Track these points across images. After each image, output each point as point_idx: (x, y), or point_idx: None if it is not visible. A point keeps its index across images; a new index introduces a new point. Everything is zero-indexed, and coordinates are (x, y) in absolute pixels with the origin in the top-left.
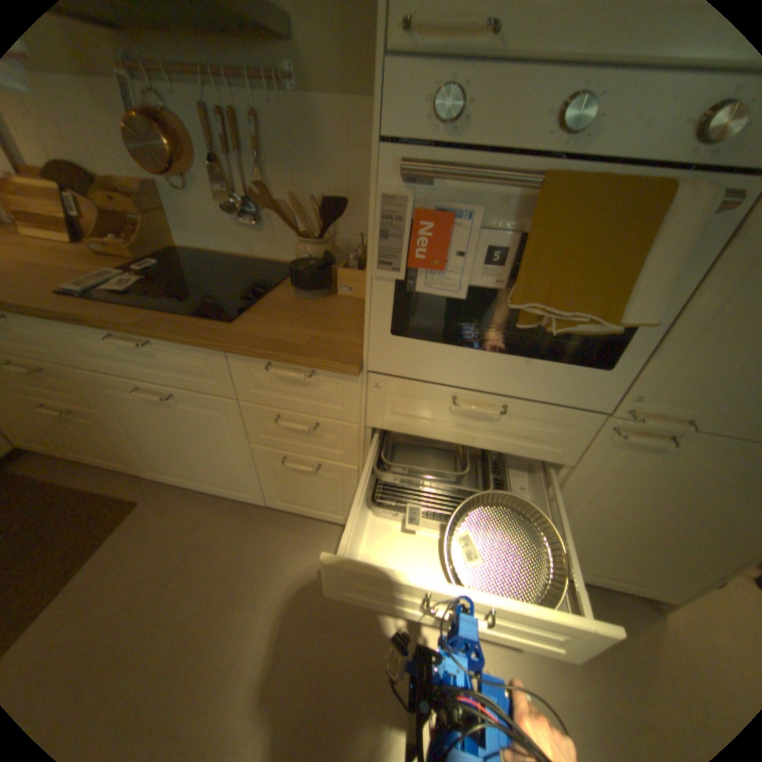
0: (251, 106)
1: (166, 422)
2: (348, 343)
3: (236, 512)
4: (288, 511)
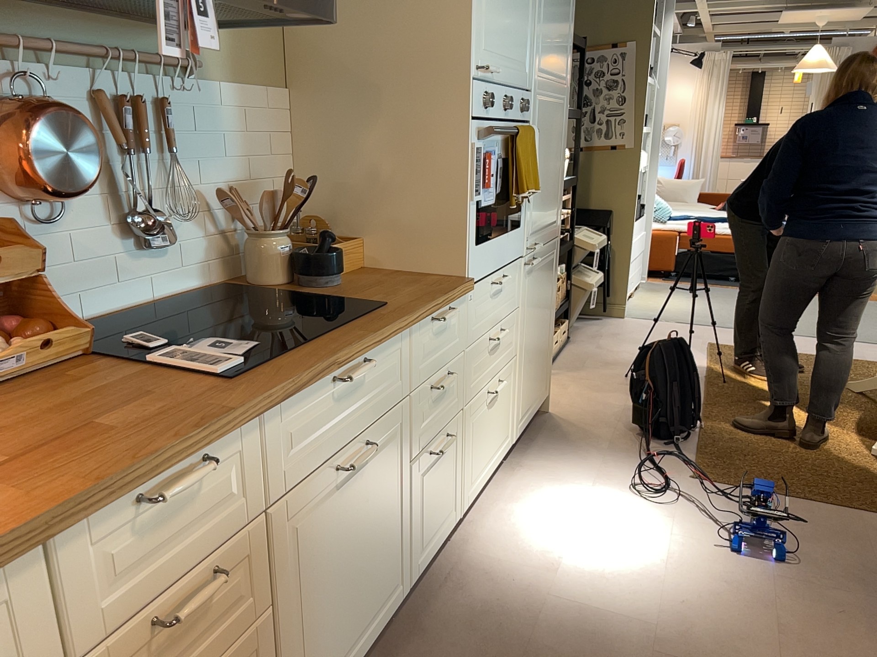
0: (163, 98)
1: (352, 511)
2: (440, 278)
3: (386, 652)
4: (422, 567)
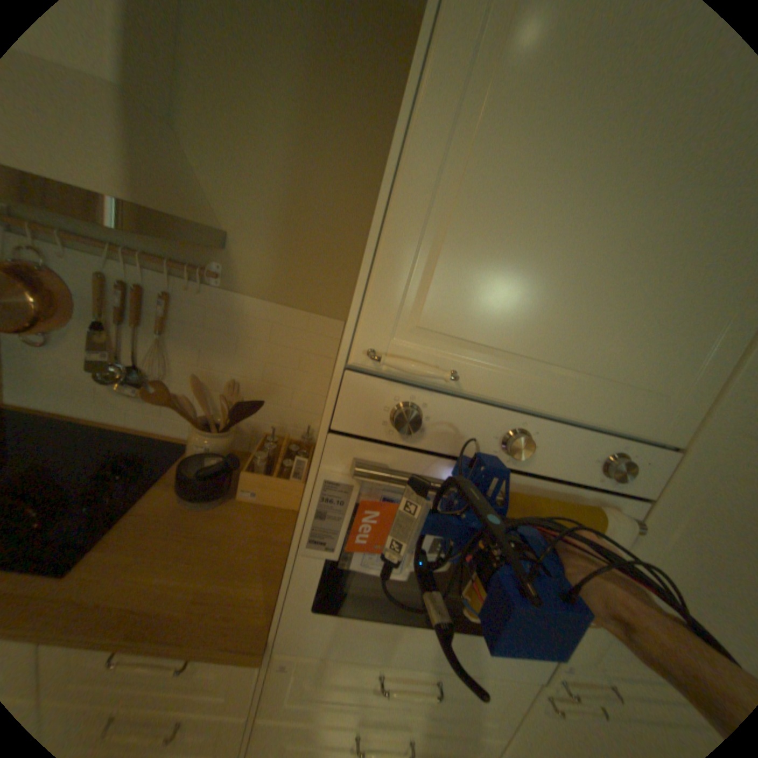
0: (165, 290)
1: None
2: (248, 604)
3: None
4: None
